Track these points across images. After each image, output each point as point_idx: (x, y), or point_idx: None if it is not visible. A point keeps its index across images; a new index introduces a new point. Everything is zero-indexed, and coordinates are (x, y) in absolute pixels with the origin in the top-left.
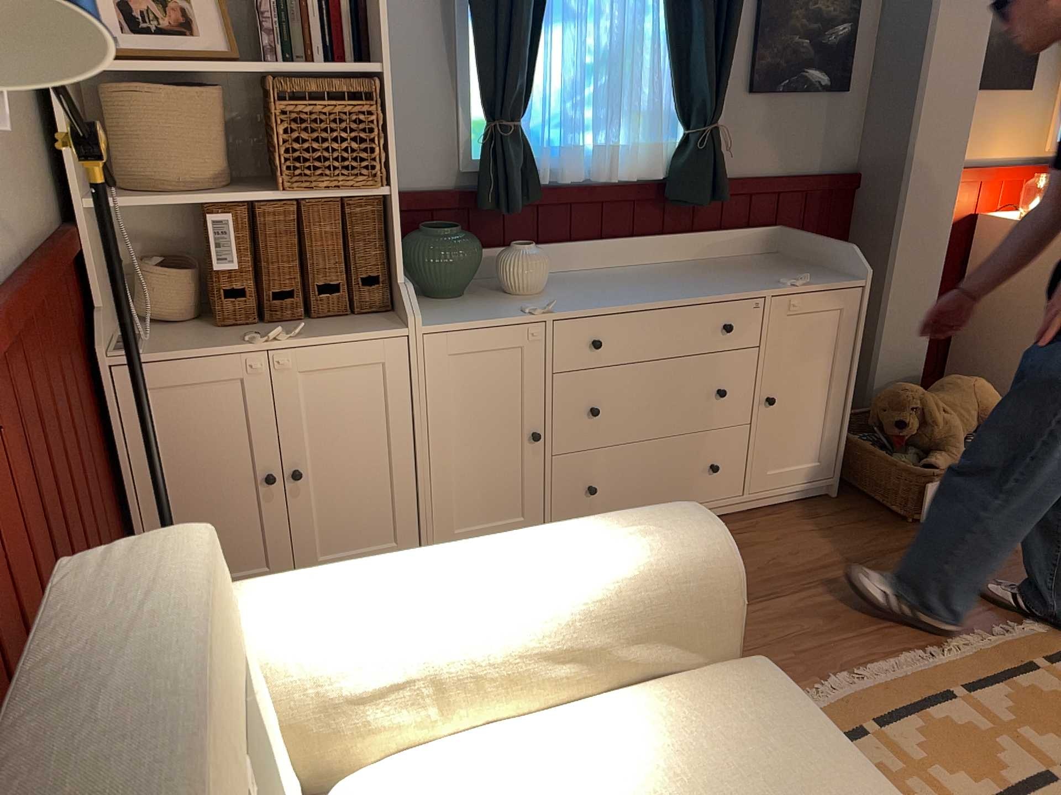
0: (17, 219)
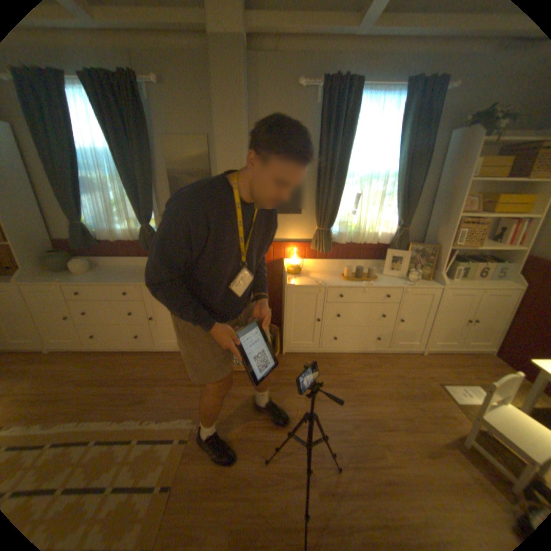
0: None
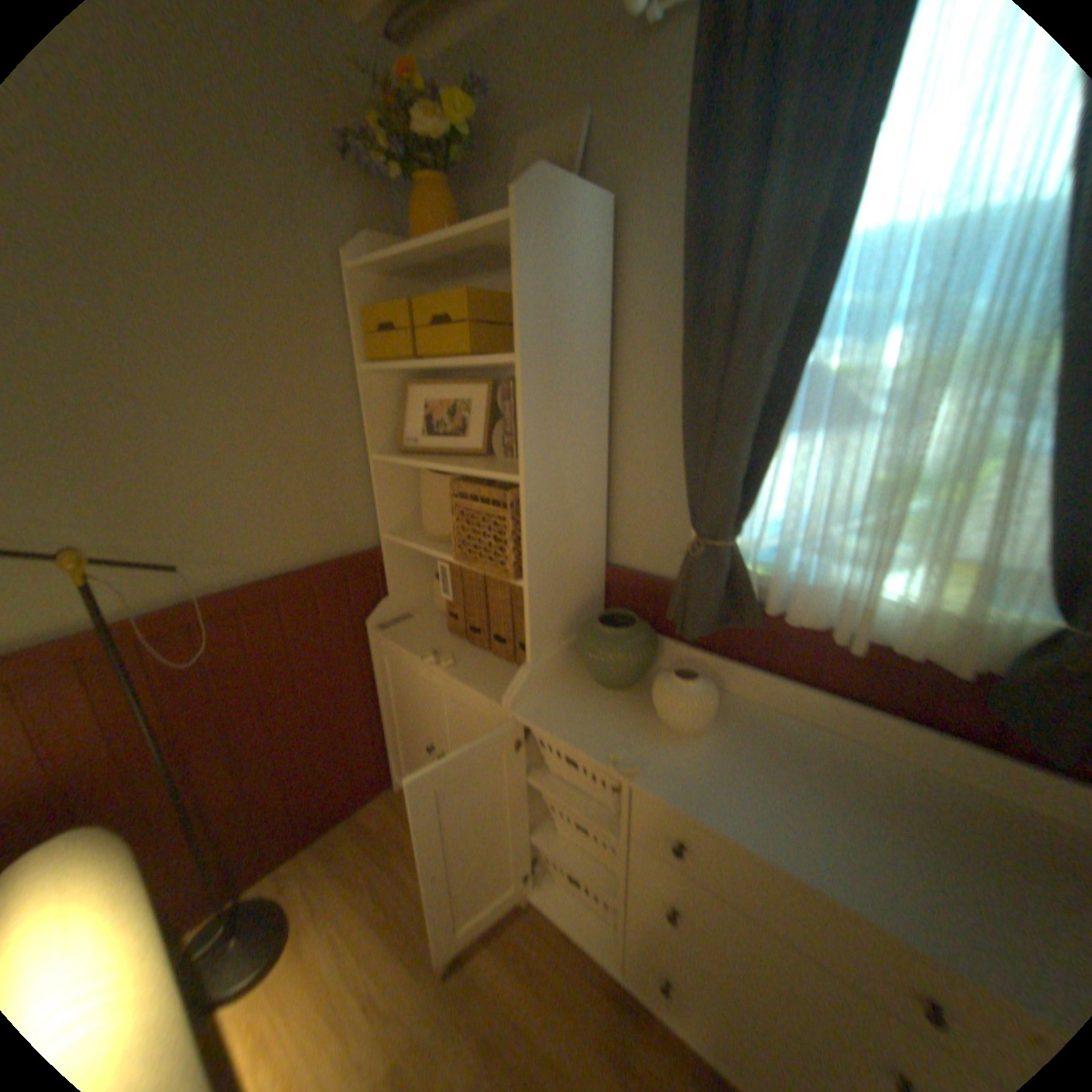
0: (269, 553)
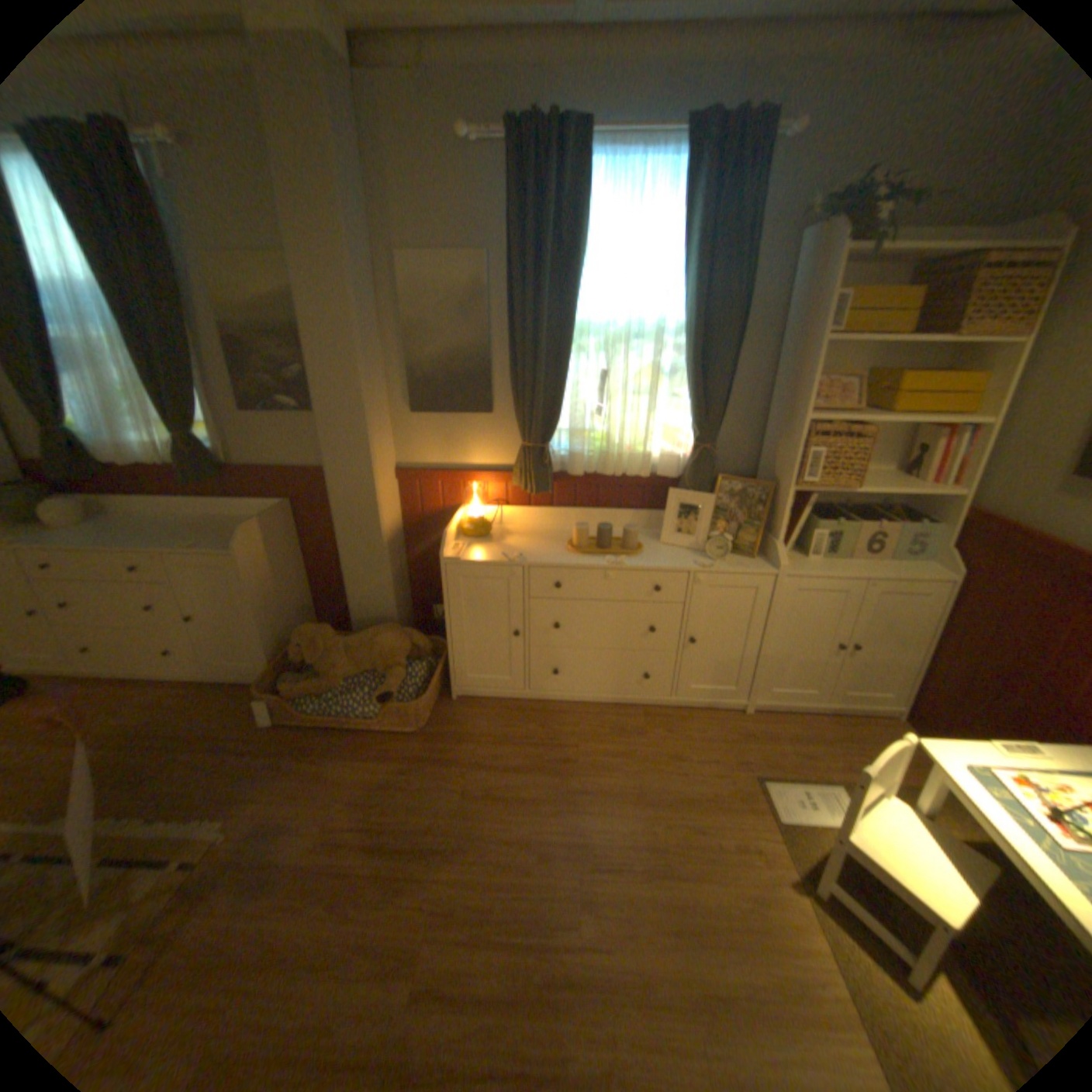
0: None
